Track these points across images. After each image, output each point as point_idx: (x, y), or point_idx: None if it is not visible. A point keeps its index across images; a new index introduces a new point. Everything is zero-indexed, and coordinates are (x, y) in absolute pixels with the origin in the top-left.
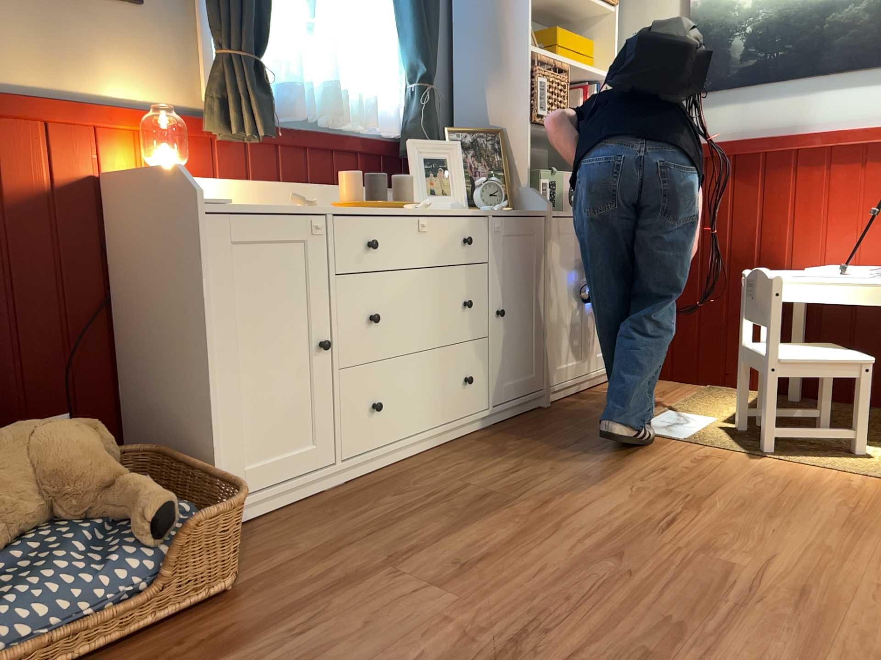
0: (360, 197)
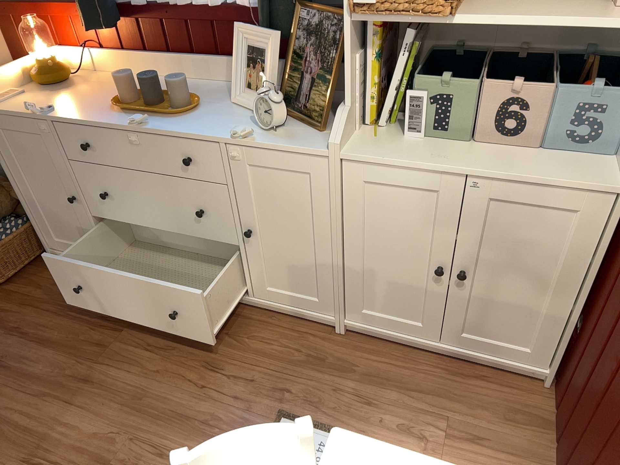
0: (131, 100)
